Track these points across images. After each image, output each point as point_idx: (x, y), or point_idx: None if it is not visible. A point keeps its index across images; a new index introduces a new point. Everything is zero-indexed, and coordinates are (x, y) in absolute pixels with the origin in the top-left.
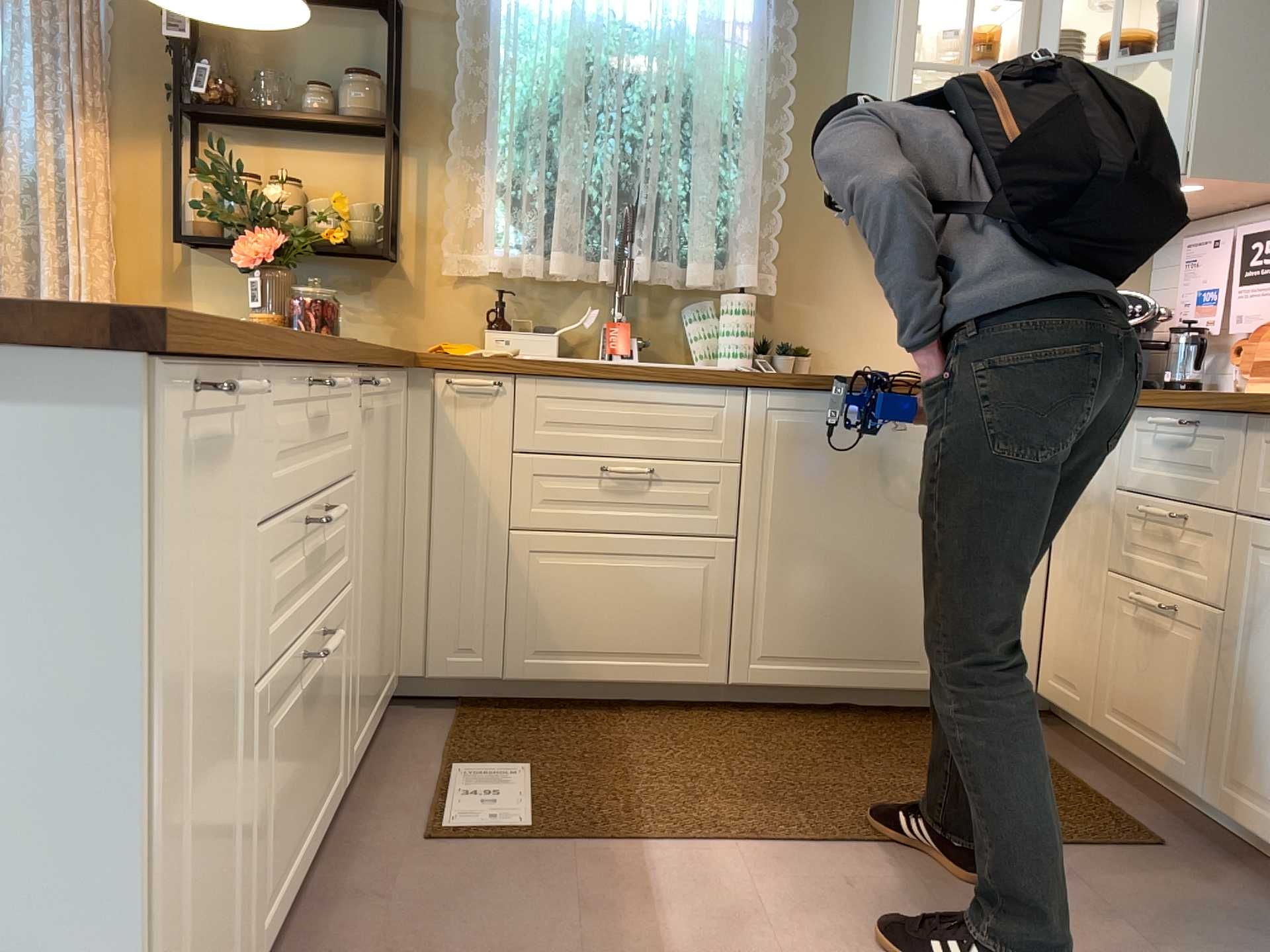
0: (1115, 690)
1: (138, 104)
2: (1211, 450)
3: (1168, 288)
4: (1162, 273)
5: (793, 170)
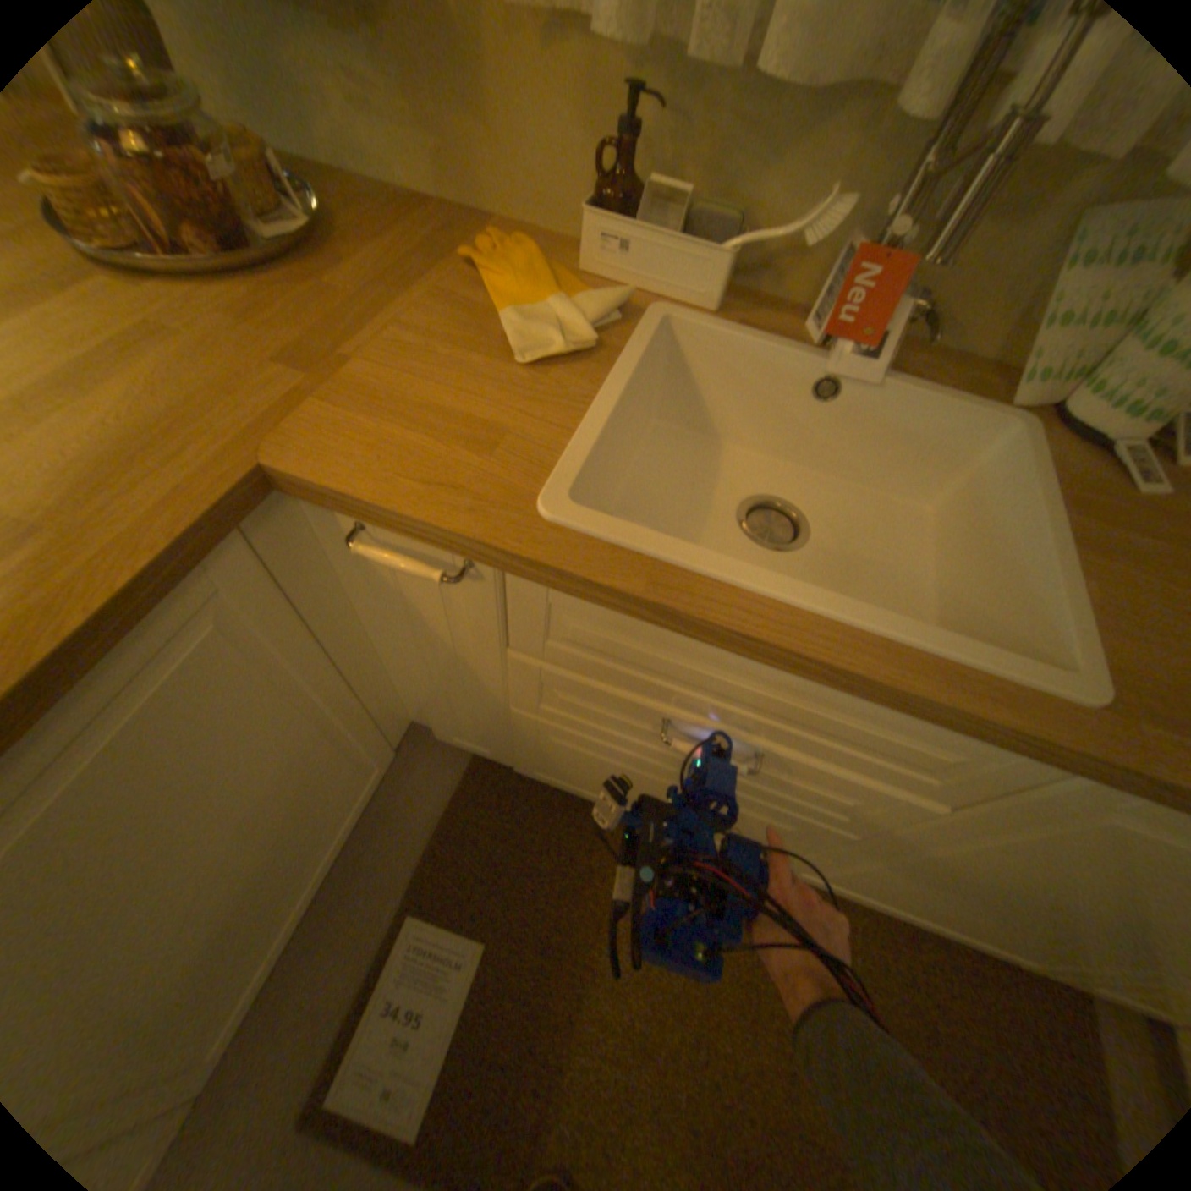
0: None
1: None
2: None
3: None
4: None
5: None
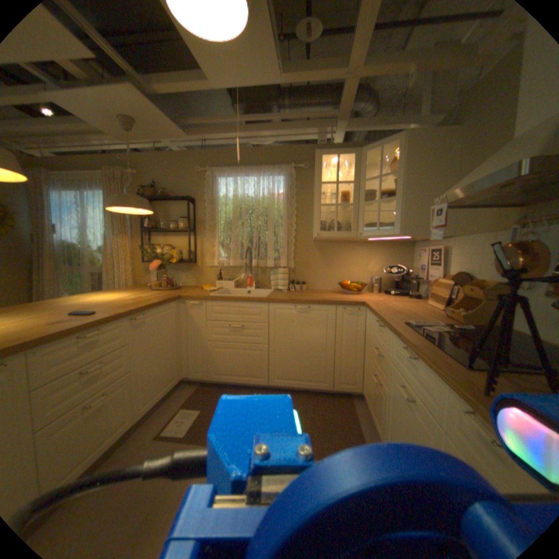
0: (373, 403)
1: (135, 228)
2: (386, 336)
3: (417, 261)
4: (416, 256)
5: (298, 232)
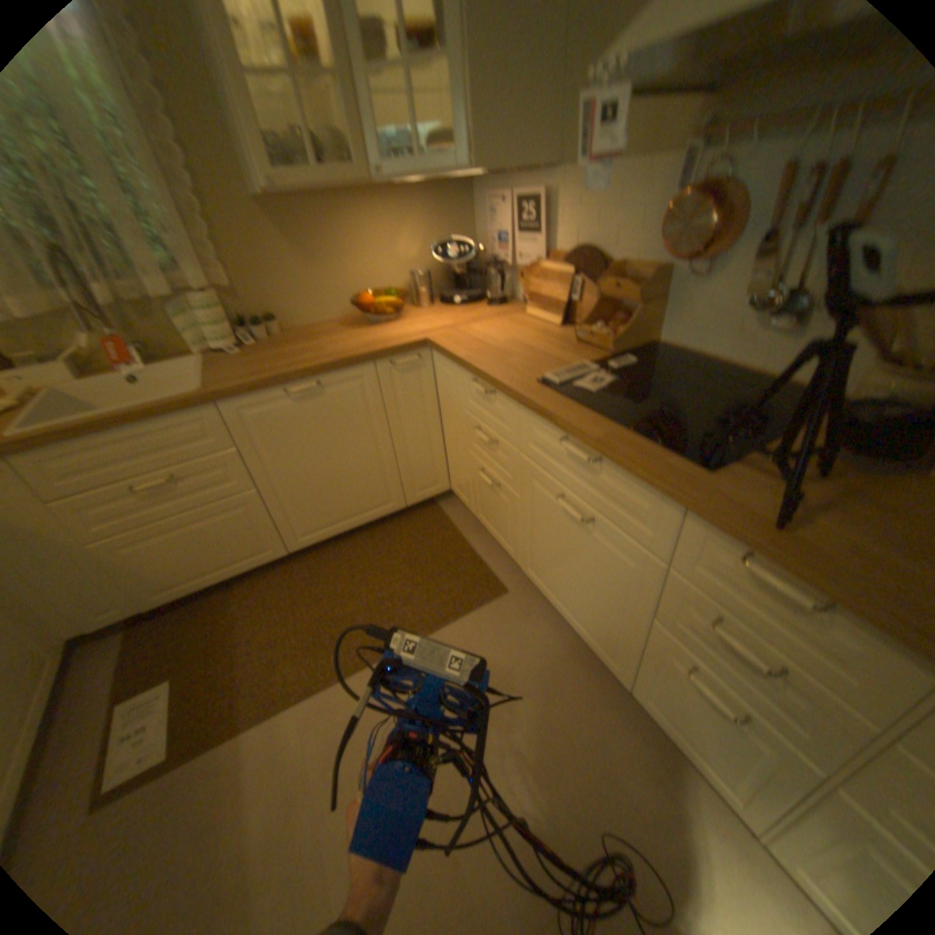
0: (480, 505)
1: None
2: (502, 409)
3: (483, 221)
4: (478, 210)
5: (196, 171)
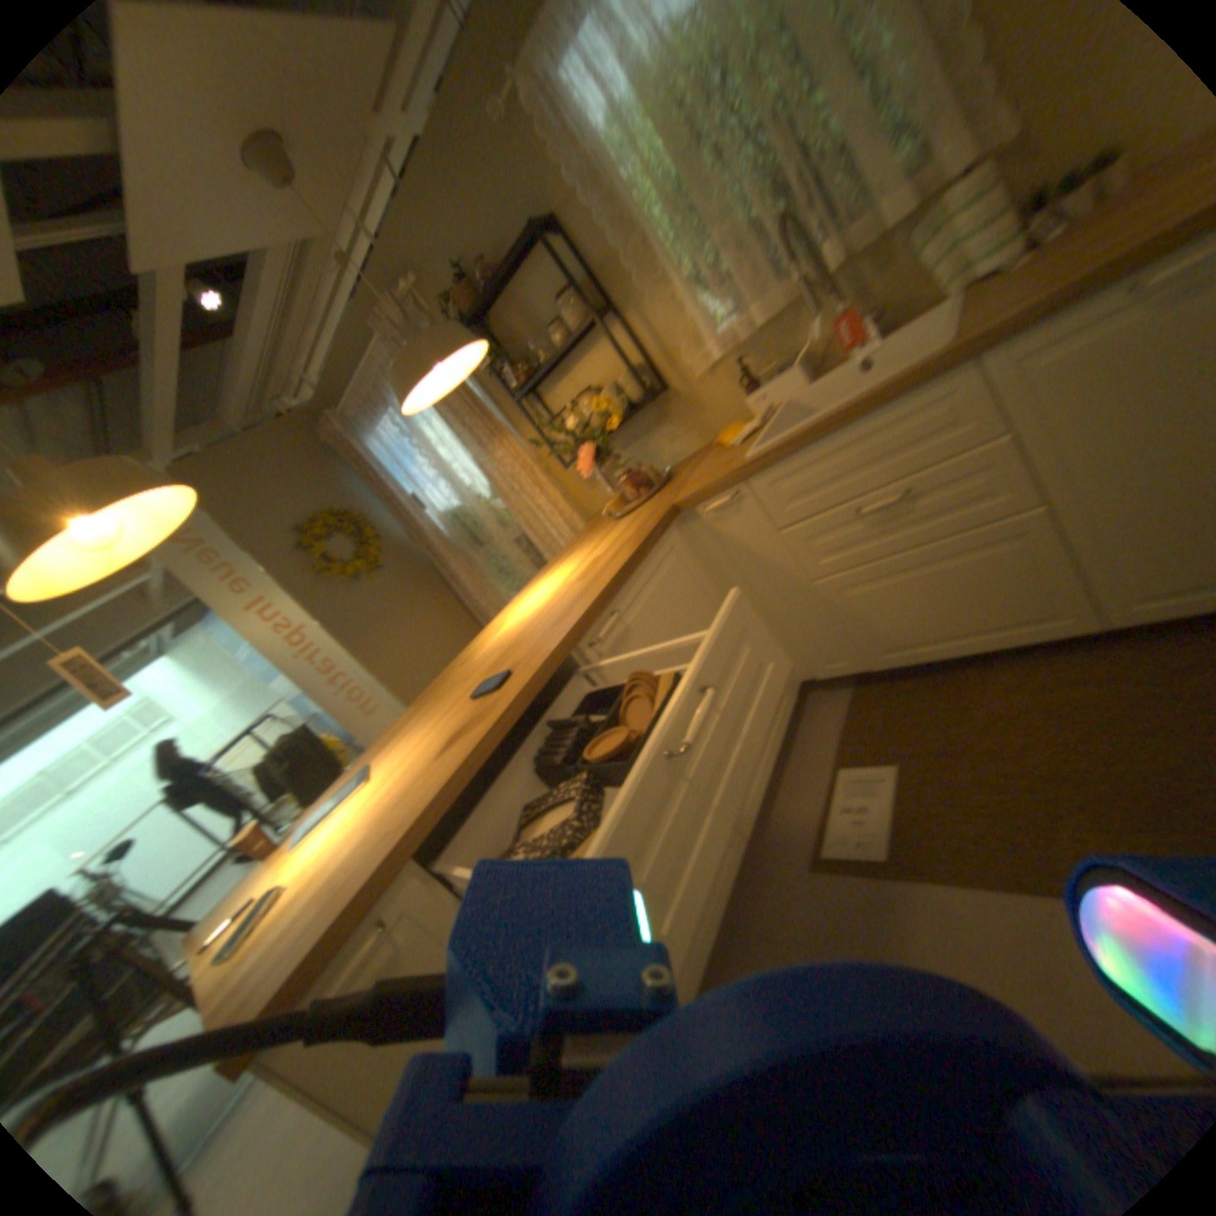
0: None
1: (506, 403)
2: None
3: None
4: None
5: None
